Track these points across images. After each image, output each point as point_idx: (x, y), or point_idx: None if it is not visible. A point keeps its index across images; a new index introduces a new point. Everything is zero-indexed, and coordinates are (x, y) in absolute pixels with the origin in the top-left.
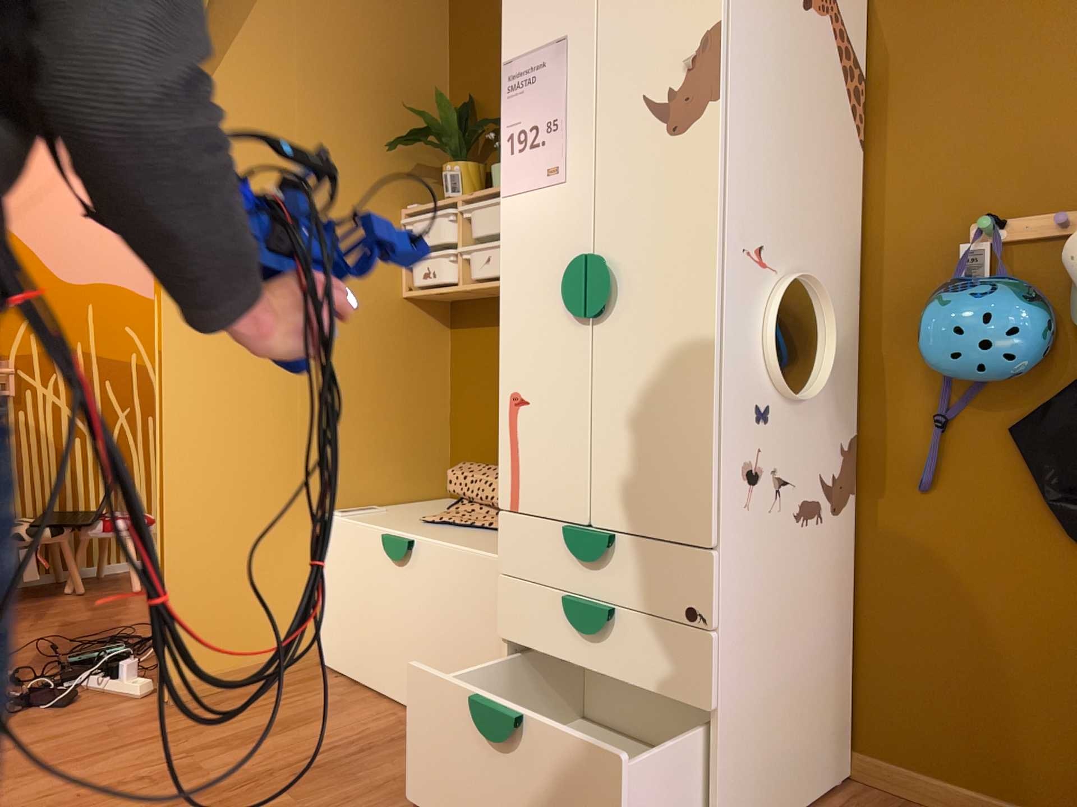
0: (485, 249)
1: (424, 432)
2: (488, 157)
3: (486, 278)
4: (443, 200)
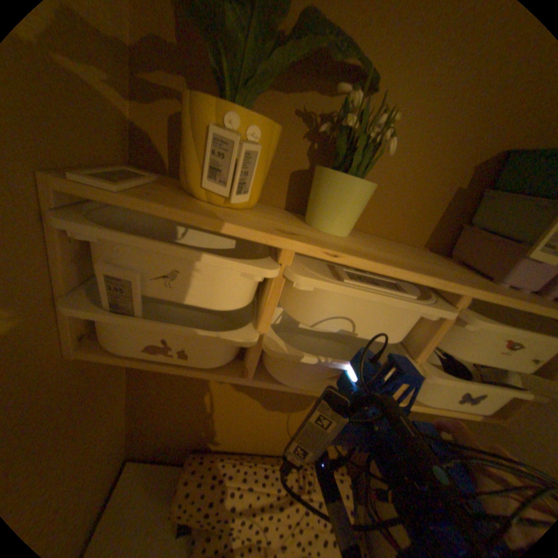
0: (337, 353)
1: (110, 447)
2: (266, 93)
3: (320, 383)
4: (245, 222)
